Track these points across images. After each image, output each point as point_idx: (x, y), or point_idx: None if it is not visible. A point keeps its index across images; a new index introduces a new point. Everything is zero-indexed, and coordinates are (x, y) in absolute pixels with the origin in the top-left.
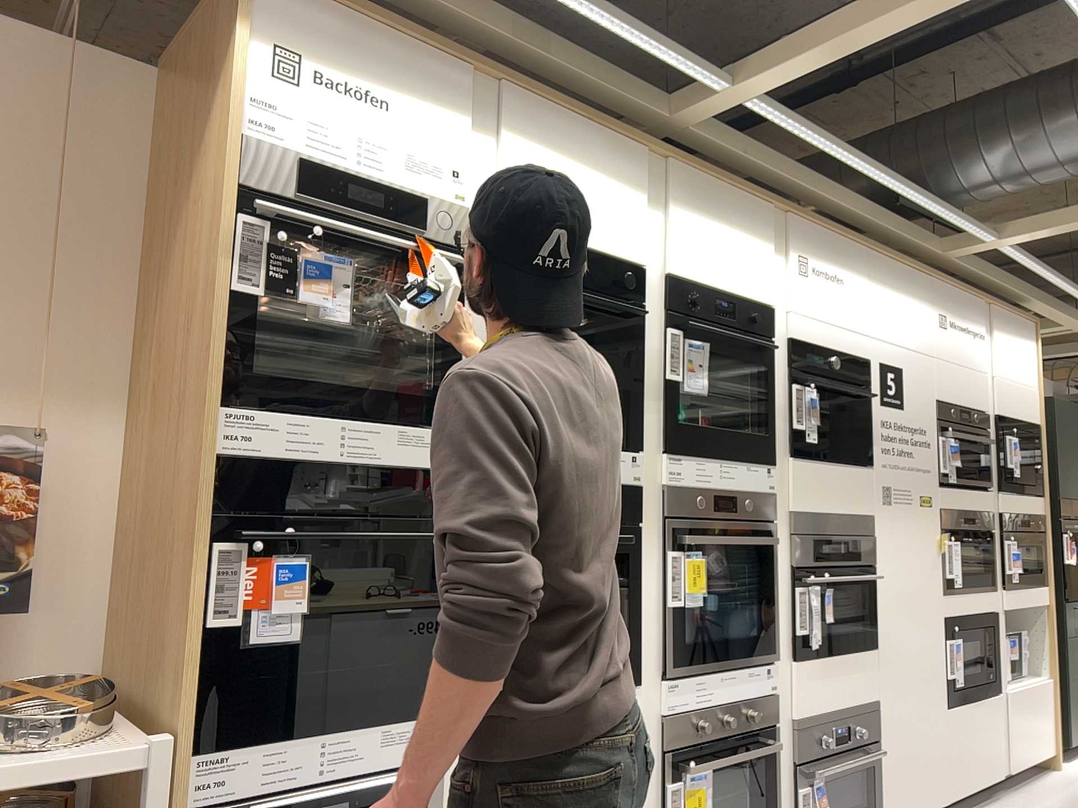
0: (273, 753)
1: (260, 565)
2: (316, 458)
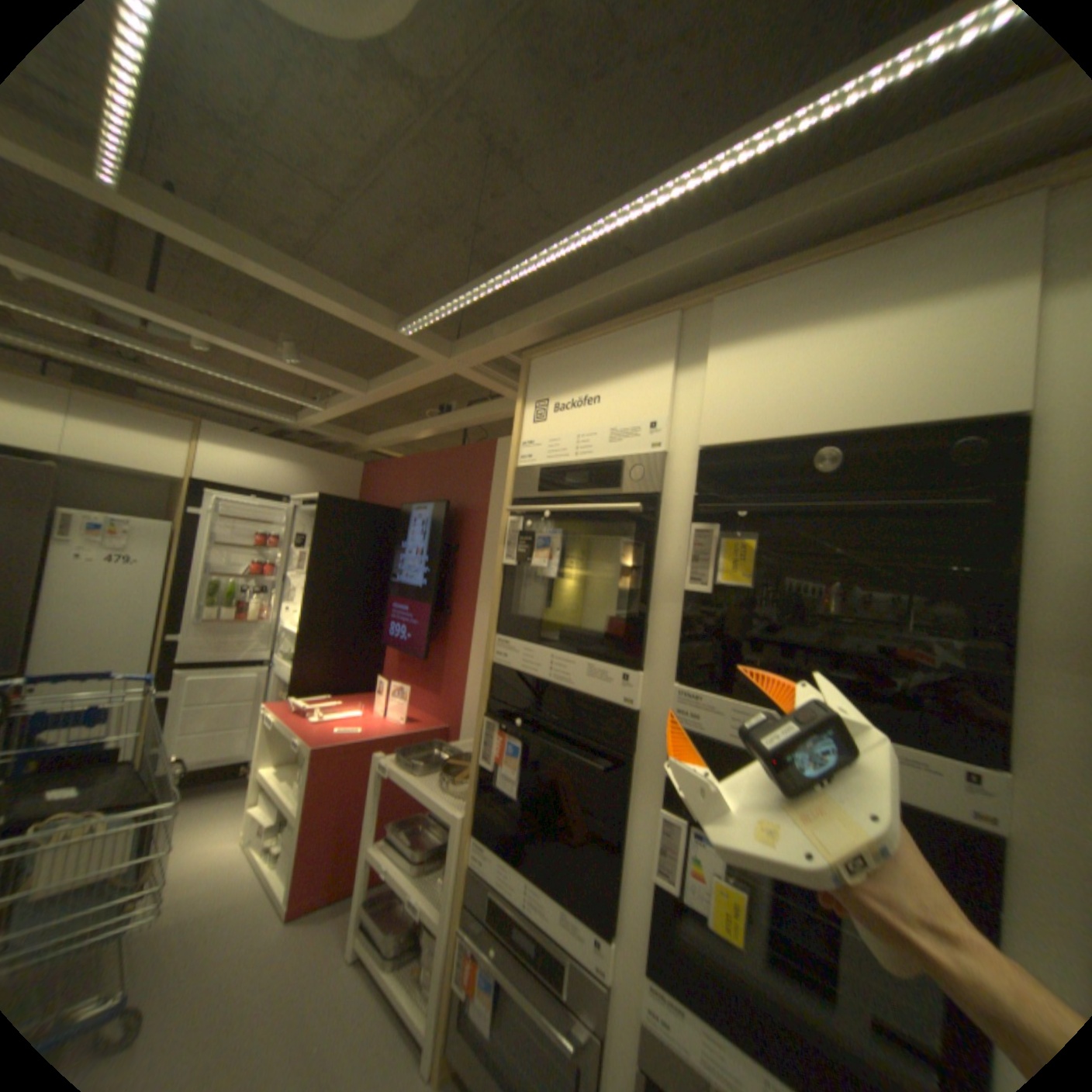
0: (495, 873)
1: (495, 740)
2: (536, 675)
